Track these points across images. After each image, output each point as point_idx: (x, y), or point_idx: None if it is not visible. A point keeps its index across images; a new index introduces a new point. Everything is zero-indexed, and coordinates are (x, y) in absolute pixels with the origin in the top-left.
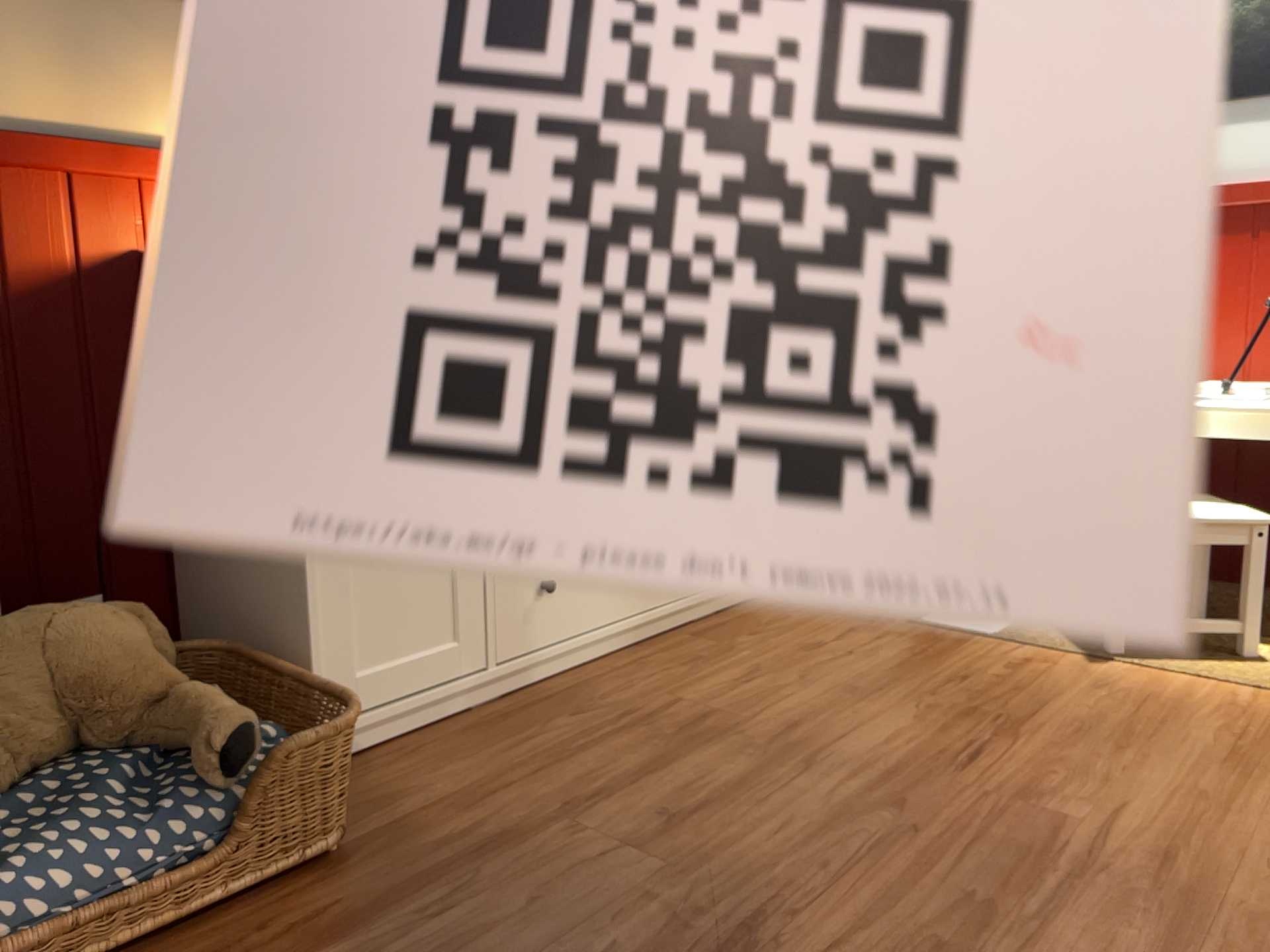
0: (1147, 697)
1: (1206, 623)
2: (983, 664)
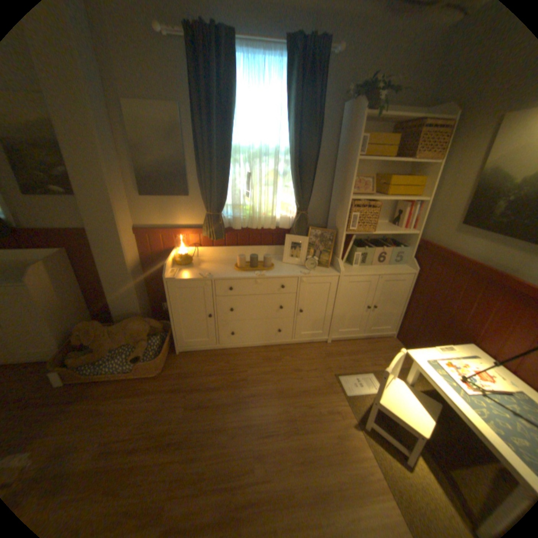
0: (344, 455)
1: (398, 447)
2: (324, 407)
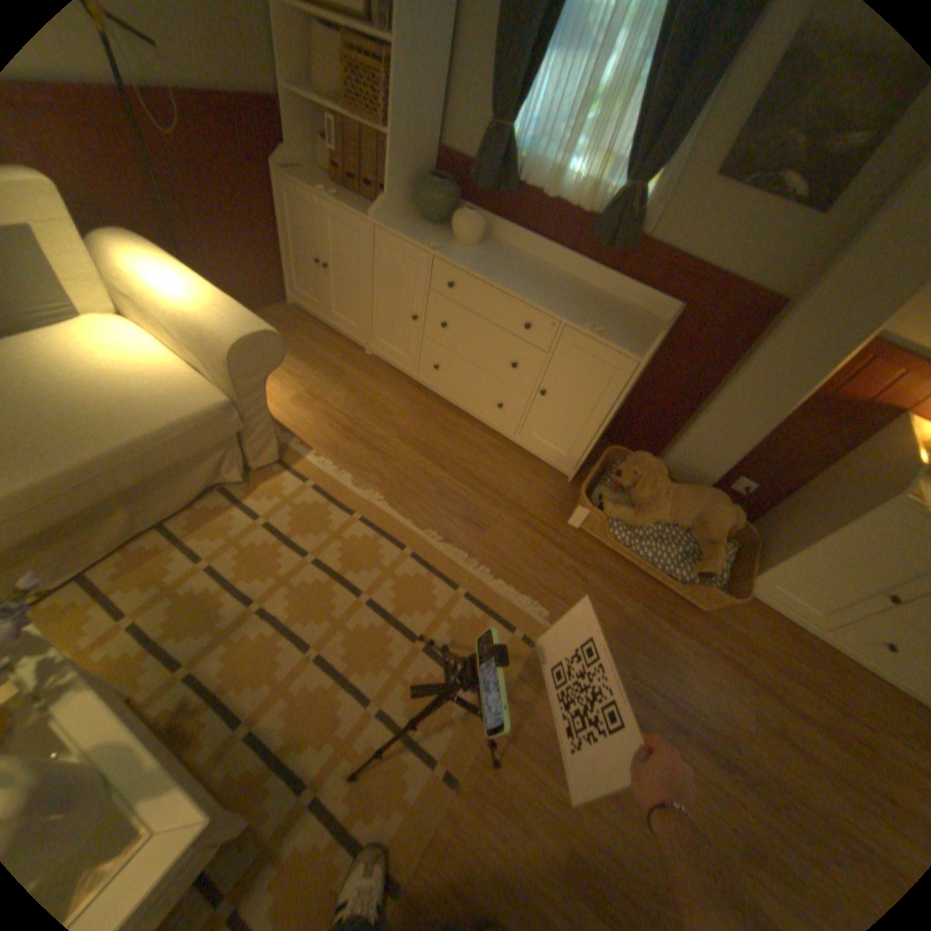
0: None
1: None
2: None
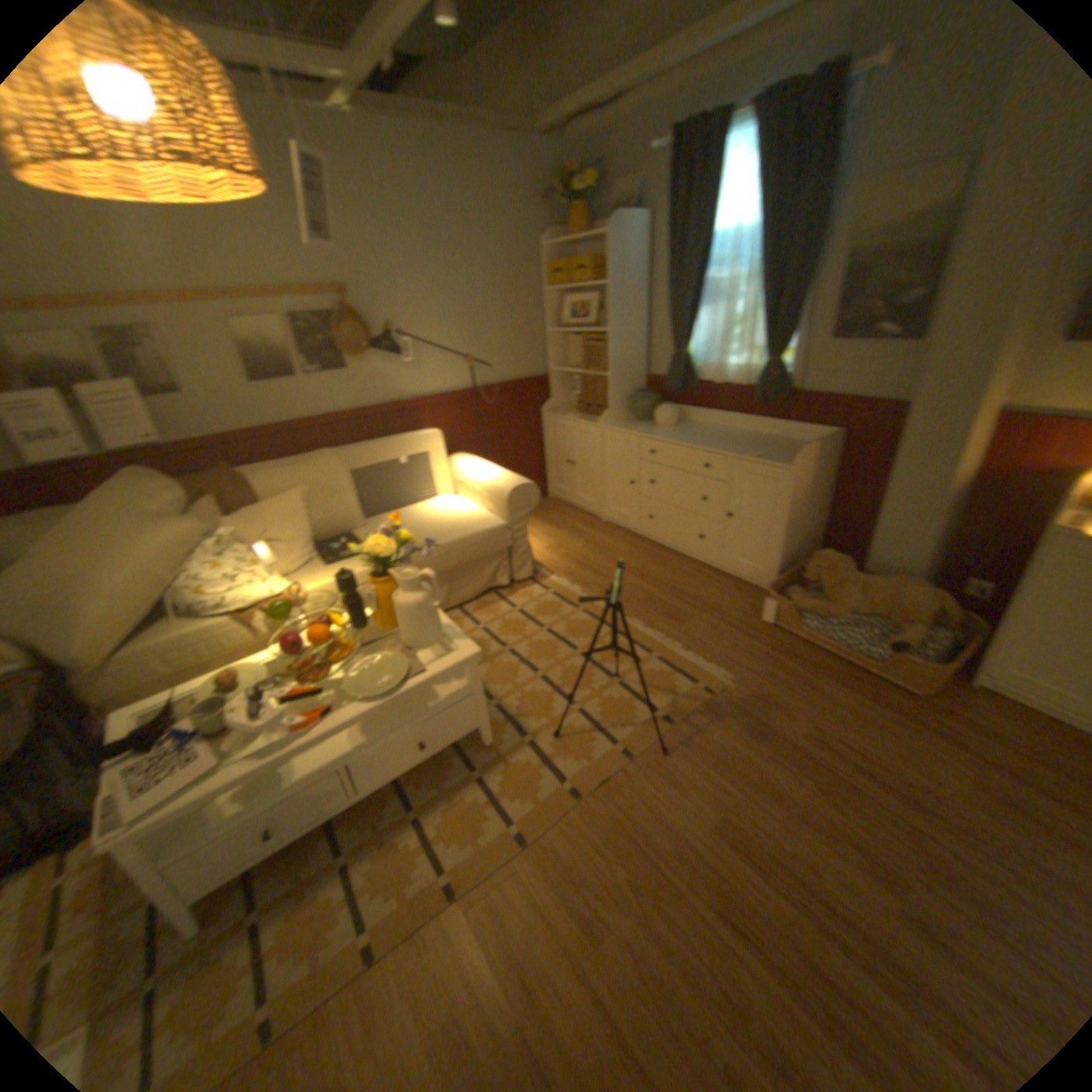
0: None
1: None
2: None
